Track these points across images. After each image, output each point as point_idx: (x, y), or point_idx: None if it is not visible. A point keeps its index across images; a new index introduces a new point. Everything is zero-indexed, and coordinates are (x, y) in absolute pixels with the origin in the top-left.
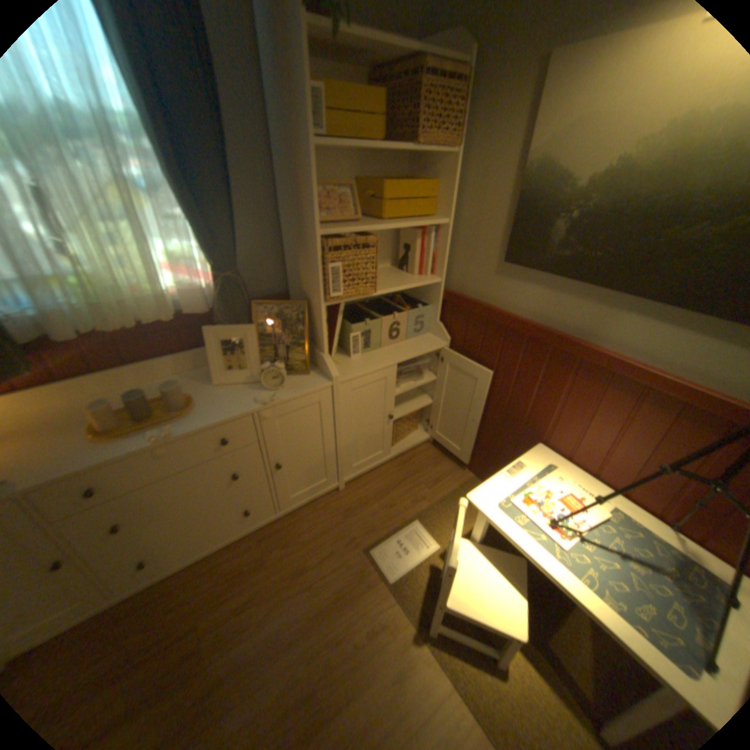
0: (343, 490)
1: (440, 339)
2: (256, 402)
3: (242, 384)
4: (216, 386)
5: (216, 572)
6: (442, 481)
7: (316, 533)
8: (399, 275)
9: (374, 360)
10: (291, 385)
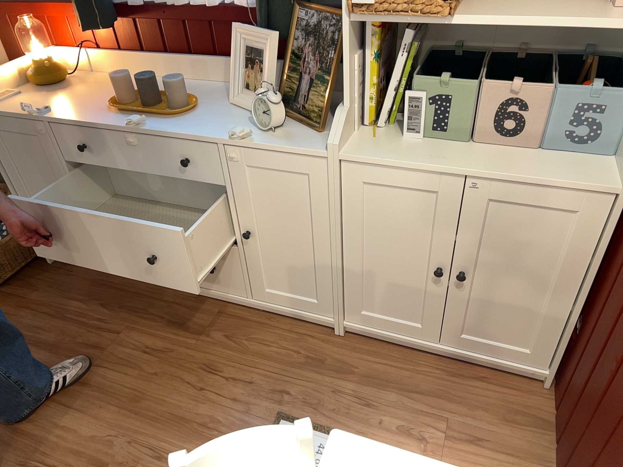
0: (341, 337)
1: (622, 173)
2: (230, 132)
3: (250, 112)
4: (230, 104)
5: (171, 308)
6: (485, 448)
7: (265, 352)
8: (589, 1)
9: (435, 152)
10: (286, 132)
